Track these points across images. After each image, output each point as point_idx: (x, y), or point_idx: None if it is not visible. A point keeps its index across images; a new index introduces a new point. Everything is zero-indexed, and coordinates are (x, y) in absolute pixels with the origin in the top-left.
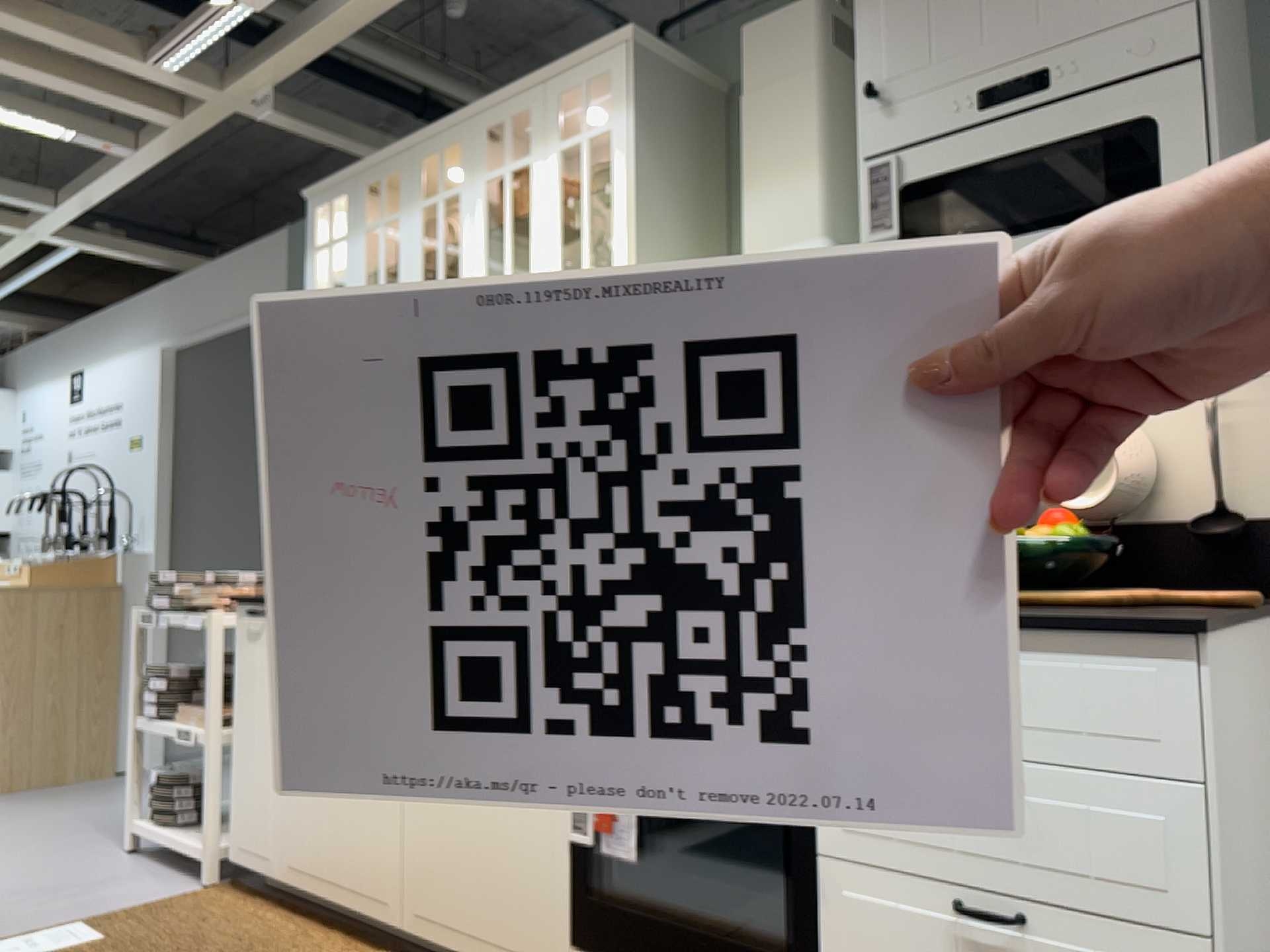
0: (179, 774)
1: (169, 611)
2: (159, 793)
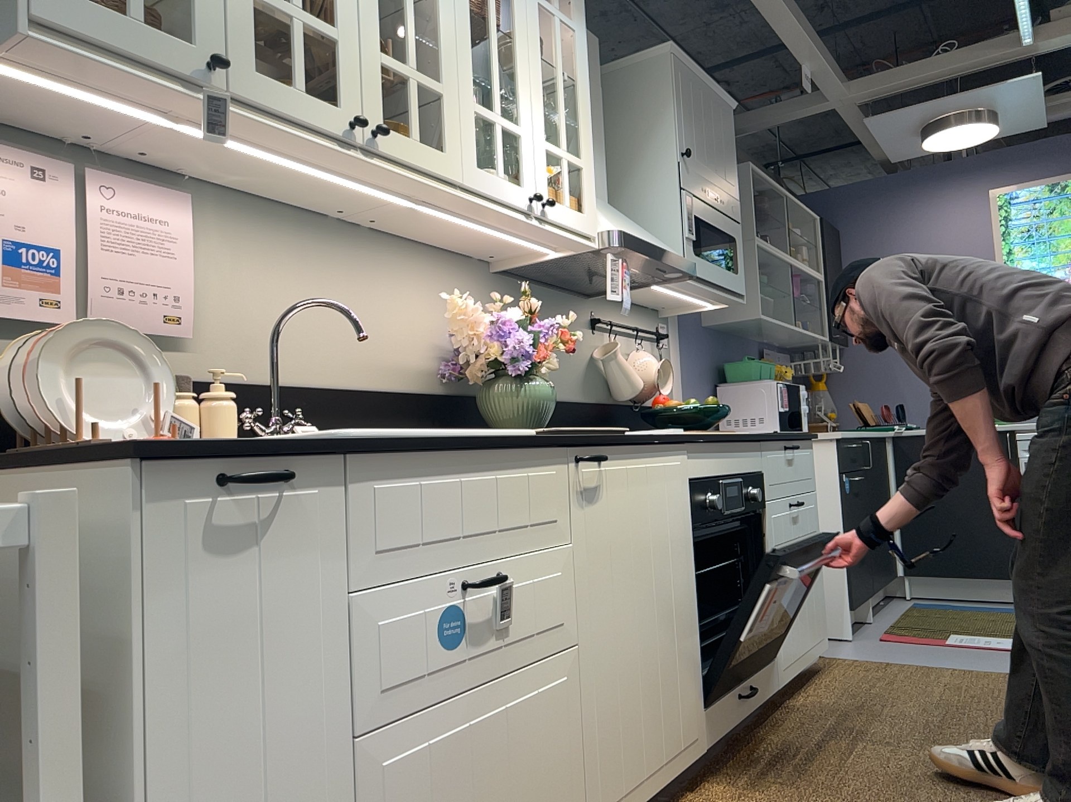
0: None
1: None
2: None
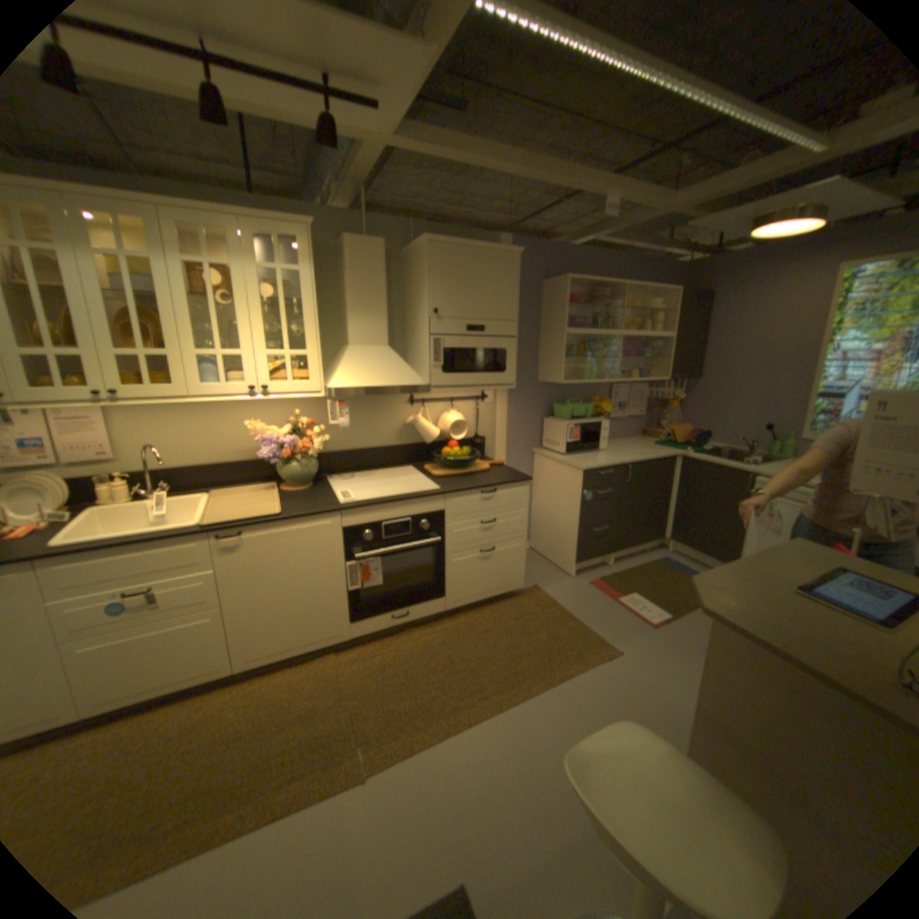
0: None
1: None
2: None
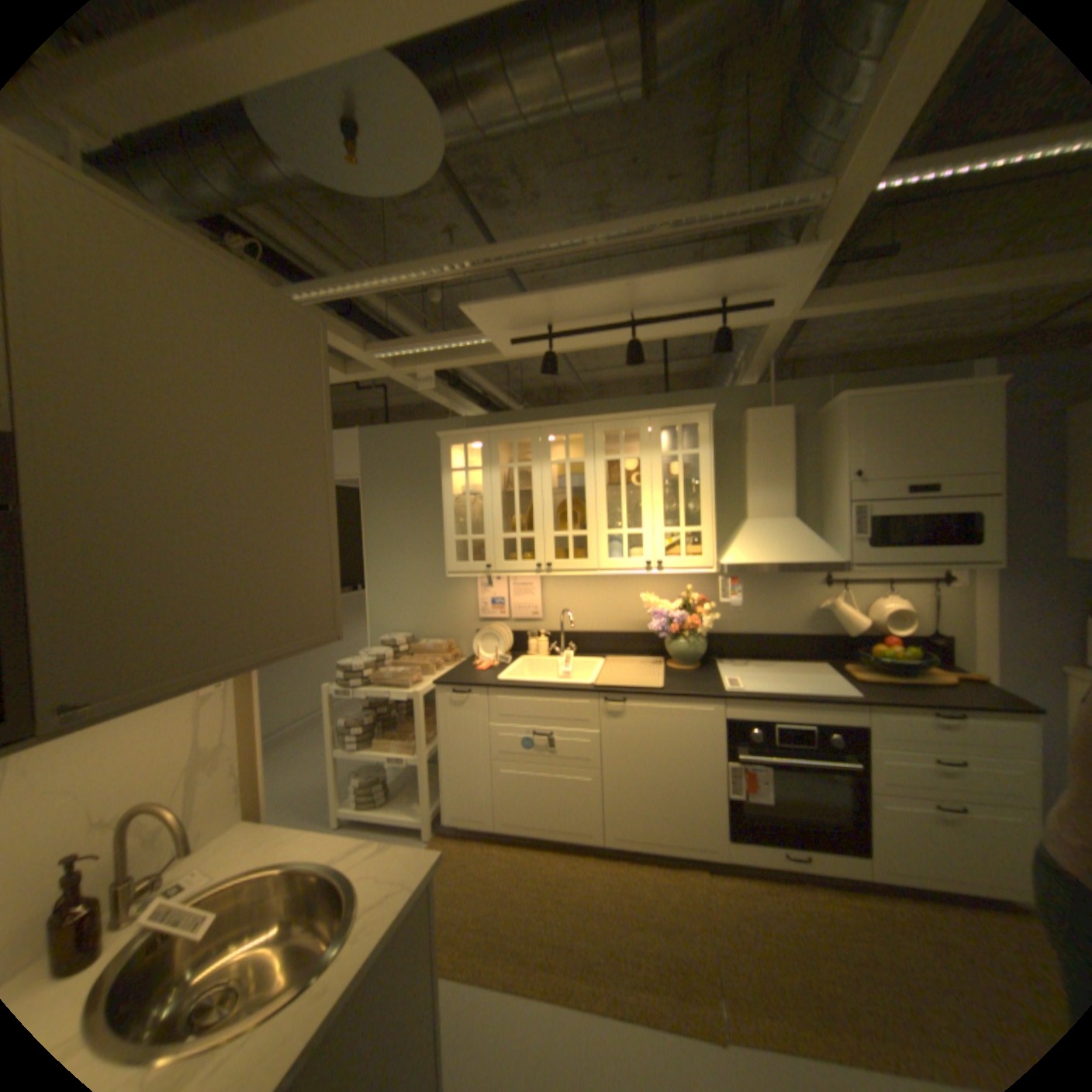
0: (368, 778)
1: (356, 686)
2: (360, 792)
